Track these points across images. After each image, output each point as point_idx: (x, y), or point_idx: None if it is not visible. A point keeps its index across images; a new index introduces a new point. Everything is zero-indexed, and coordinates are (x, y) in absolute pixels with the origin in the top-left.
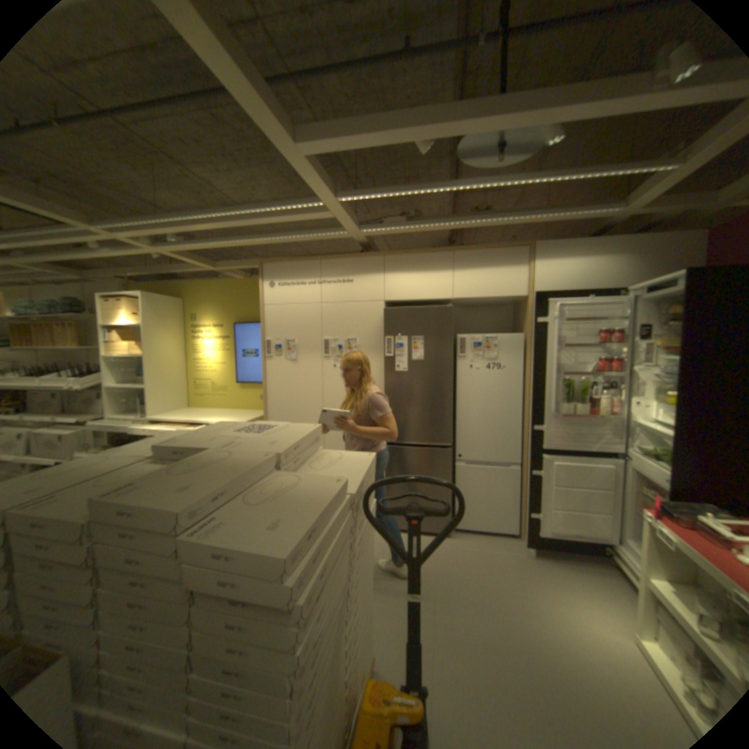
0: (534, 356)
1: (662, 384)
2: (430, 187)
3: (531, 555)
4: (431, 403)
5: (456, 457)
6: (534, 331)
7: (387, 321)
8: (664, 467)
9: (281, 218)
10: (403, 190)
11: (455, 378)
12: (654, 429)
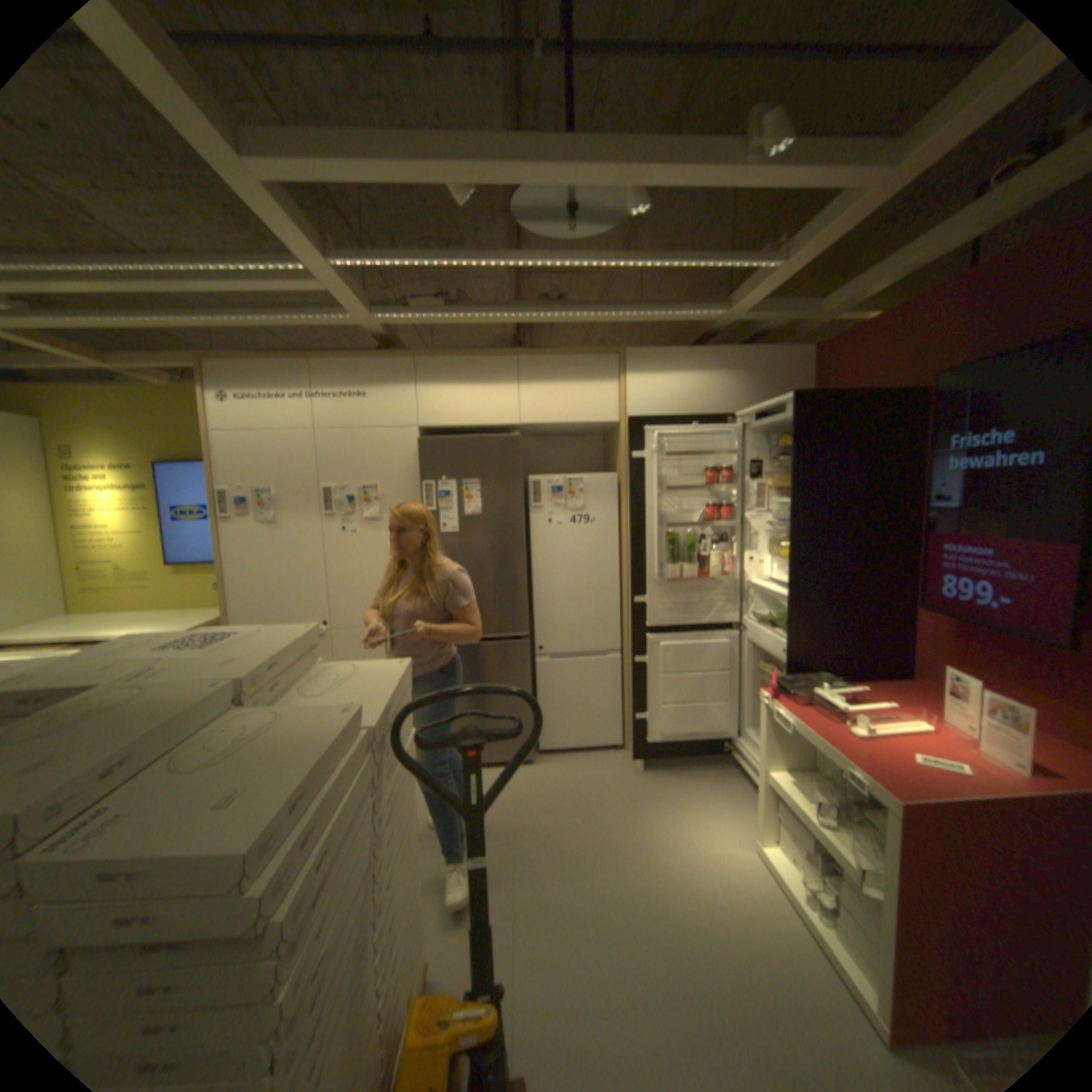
0: (631, 504)
1: (776, 533)
2: (476, 257)
3: (638, 769)
4: (498, 576)
5: (537, 650)
6: (629, 470)
7: (425, 458)
8: (780, 634)
9: (230, 283)
10: (437, 257)
11: (530, 538)
12: (769, 589)
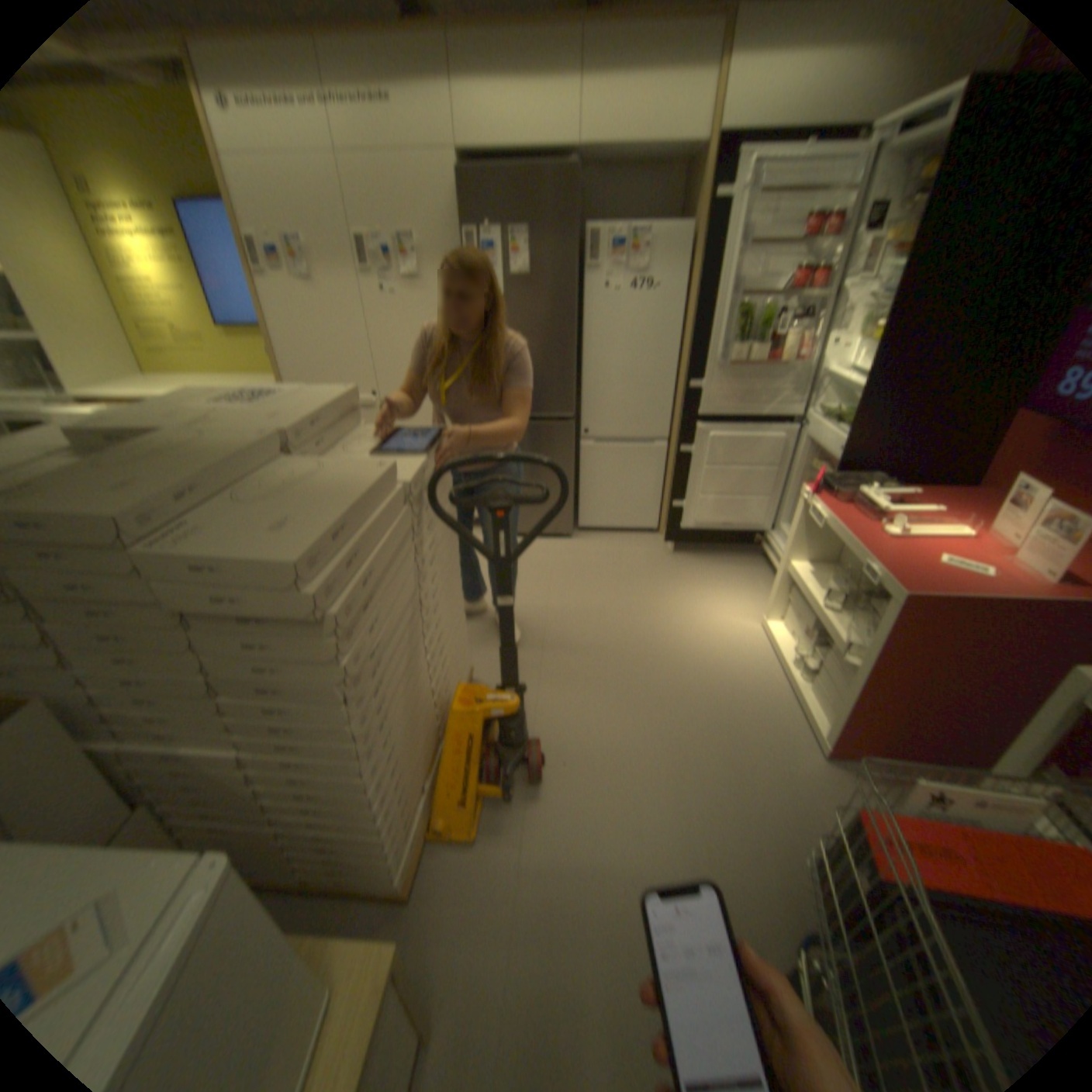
0: (707, 262)
1: (877, 307)
2: None
3: (668, 548)
4: (545, 349)
5: (582, 431)
6: (712, 214)
7: (464, 191)
8: (845, 429)
9: None
10: None
11: (584, 305)
12: (848, 378)
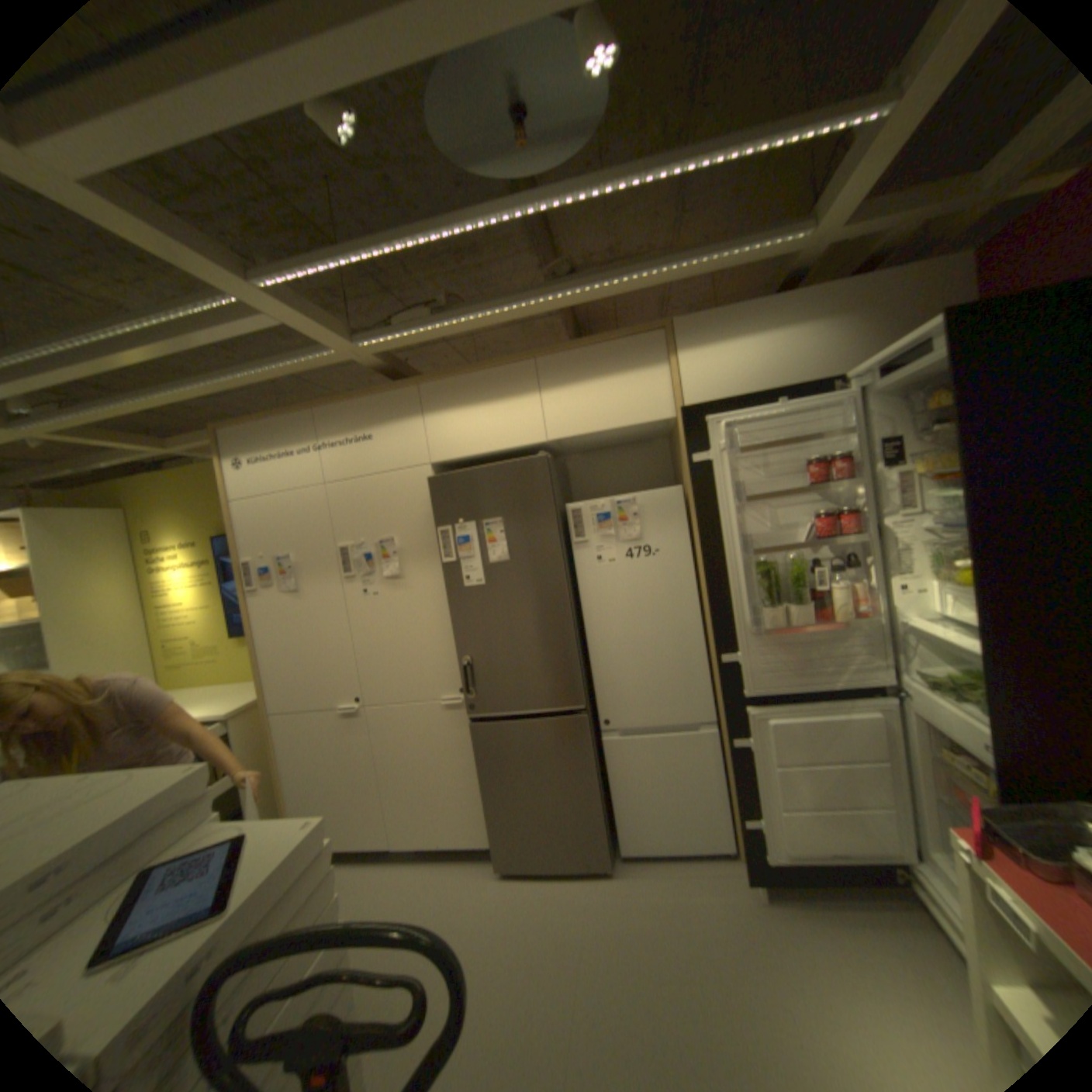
0: (705, 524)
1: (943, 545)
2: (418, 230)
3: (760, 898)
4: (538, 635)
5: (602, 725)
6: (697, 479)
7: (438, 499)
8: (975, 712)
9: (182, 338)
10: (370, 244)
11: (579, 582)
12: (943, 636)
